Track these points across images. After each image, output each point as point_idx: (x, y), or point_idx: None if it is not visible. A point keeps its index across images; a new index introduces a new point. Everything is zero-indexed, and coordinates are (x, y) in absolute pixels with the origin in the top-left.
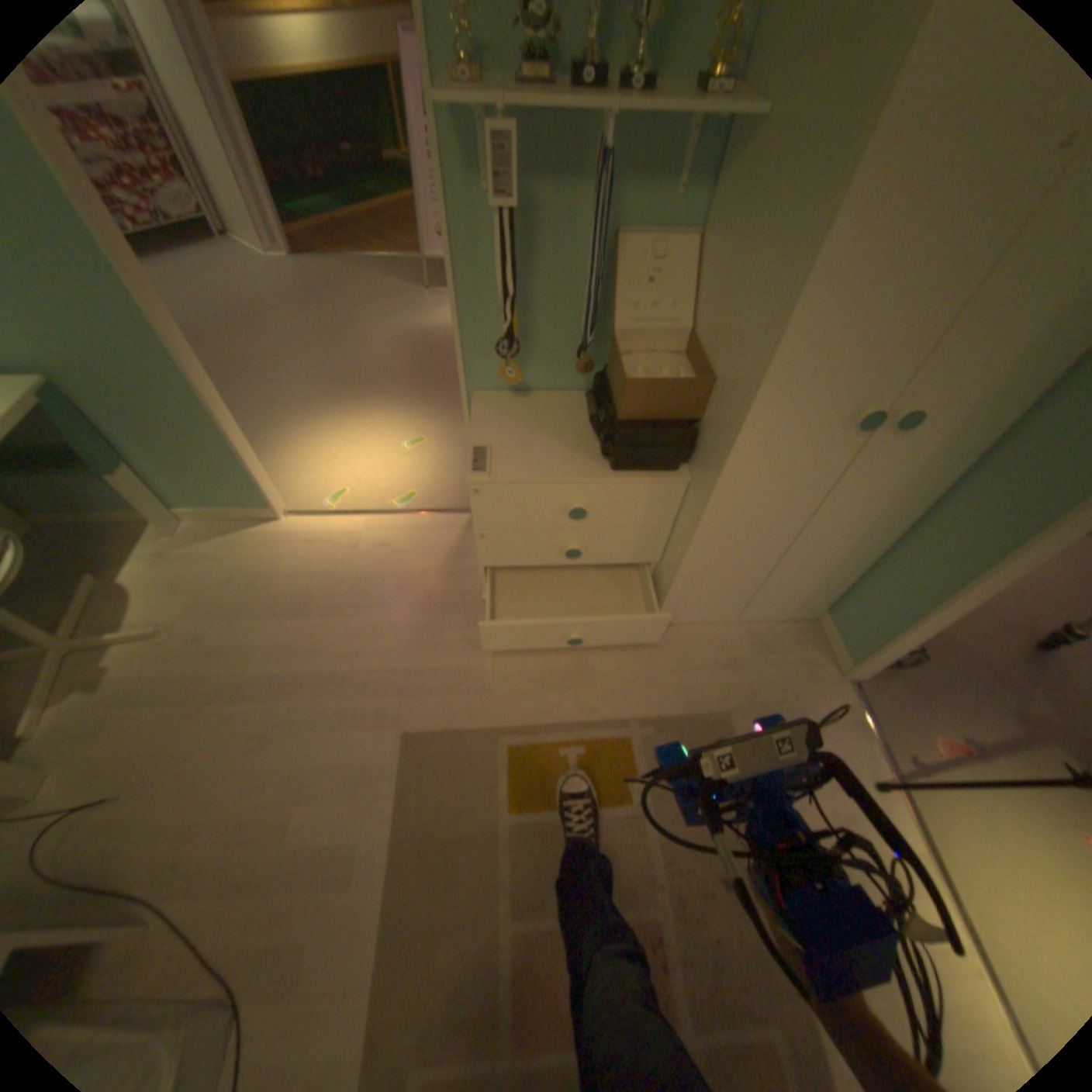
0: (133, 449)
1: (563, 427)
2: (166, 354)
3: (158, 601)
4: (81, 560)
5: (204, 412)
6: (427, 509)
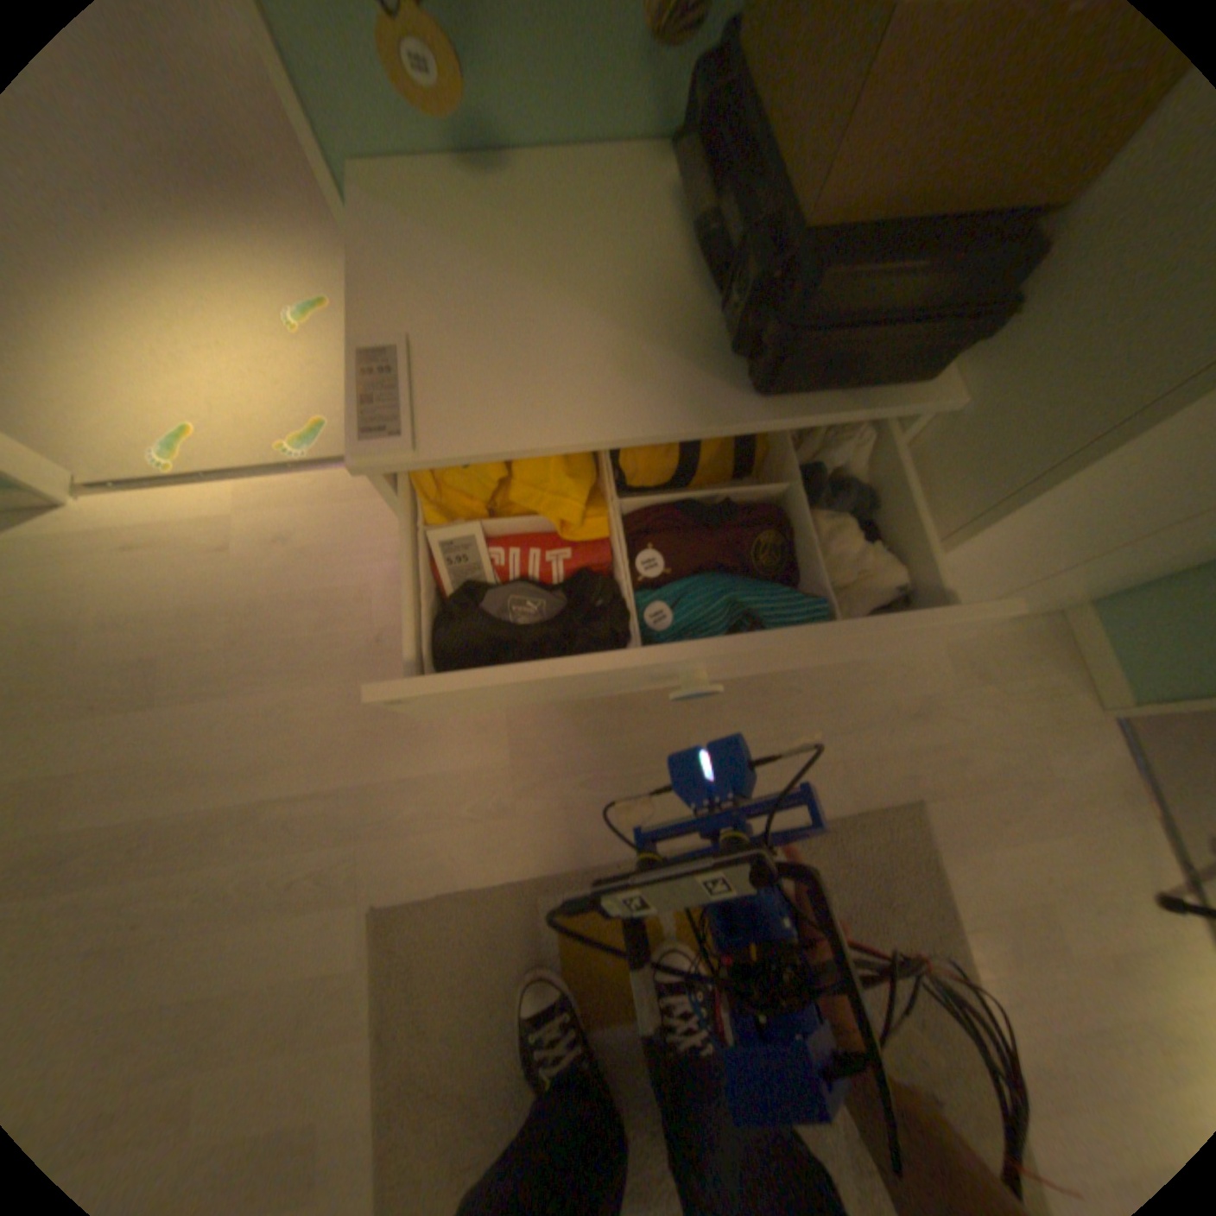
0: None
1: (609, 258)
2: None
3: None
4: None
5: None
6: None
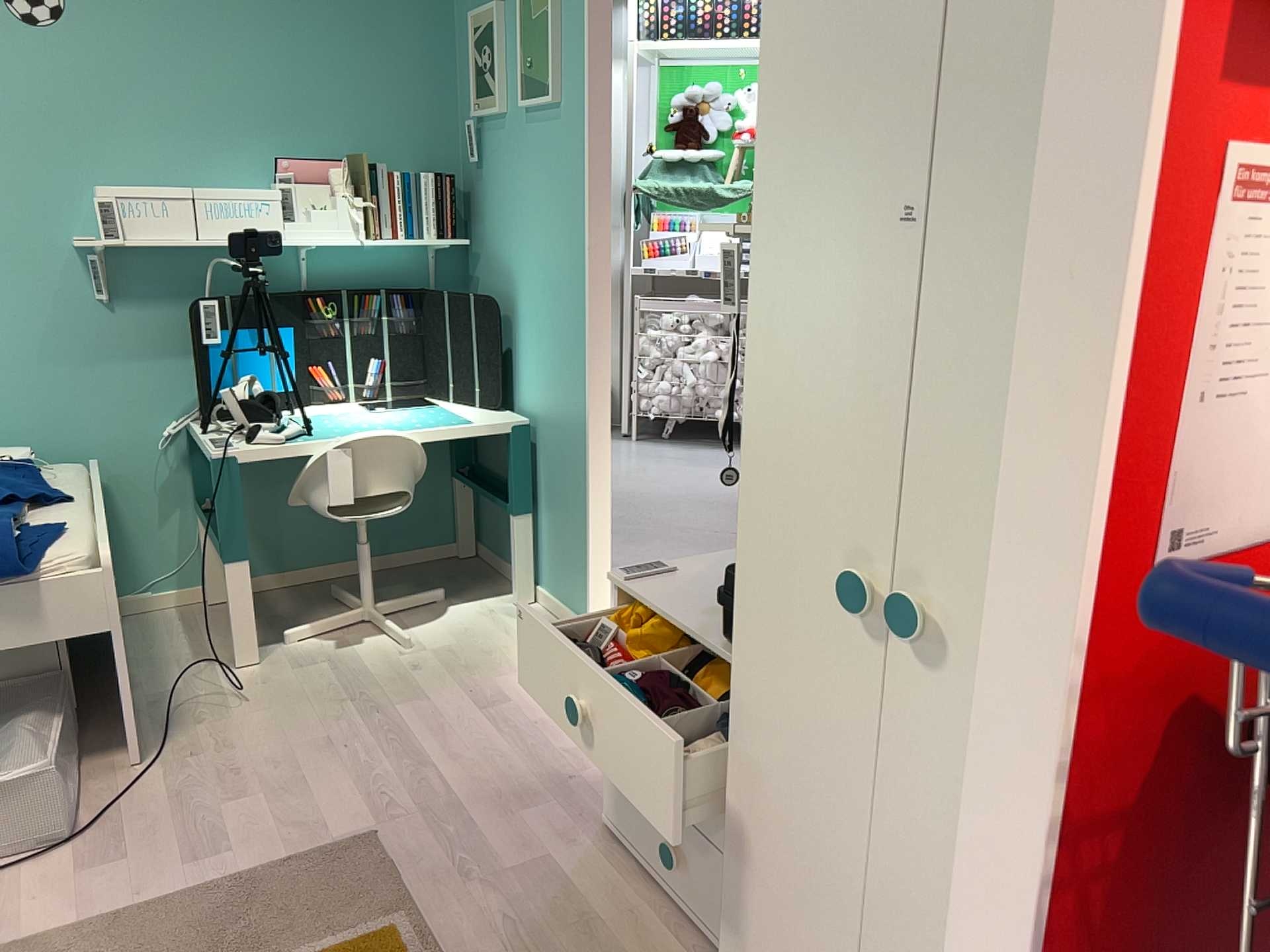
0: (542, 507)
1: None
2: (585, 422)
3: (440, 633)
4: (456, 587)
5: (585, 487)
6: None
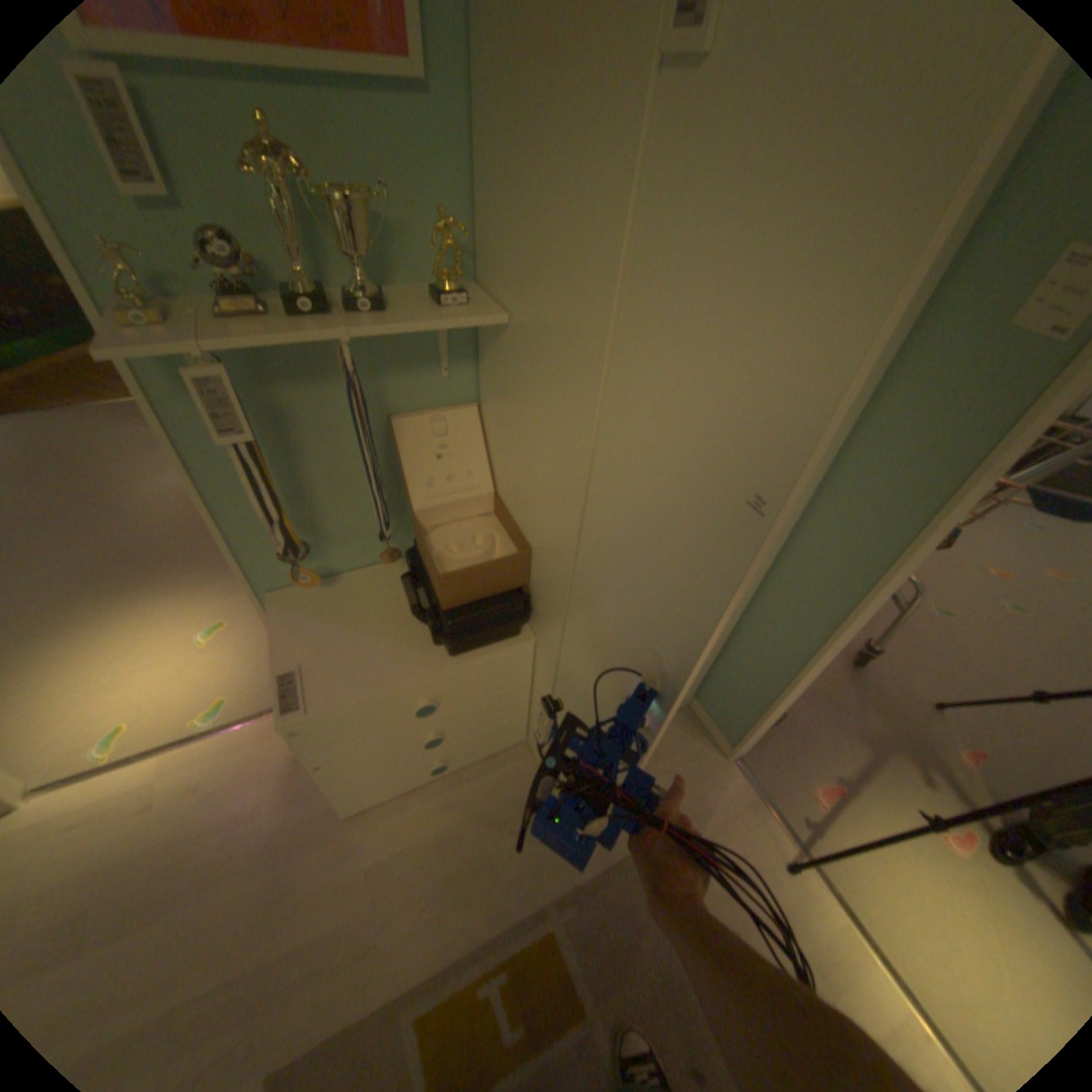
0: None
1: (385, 615)
2: None
3: None
4: None
5: None
6: (244, 717)
